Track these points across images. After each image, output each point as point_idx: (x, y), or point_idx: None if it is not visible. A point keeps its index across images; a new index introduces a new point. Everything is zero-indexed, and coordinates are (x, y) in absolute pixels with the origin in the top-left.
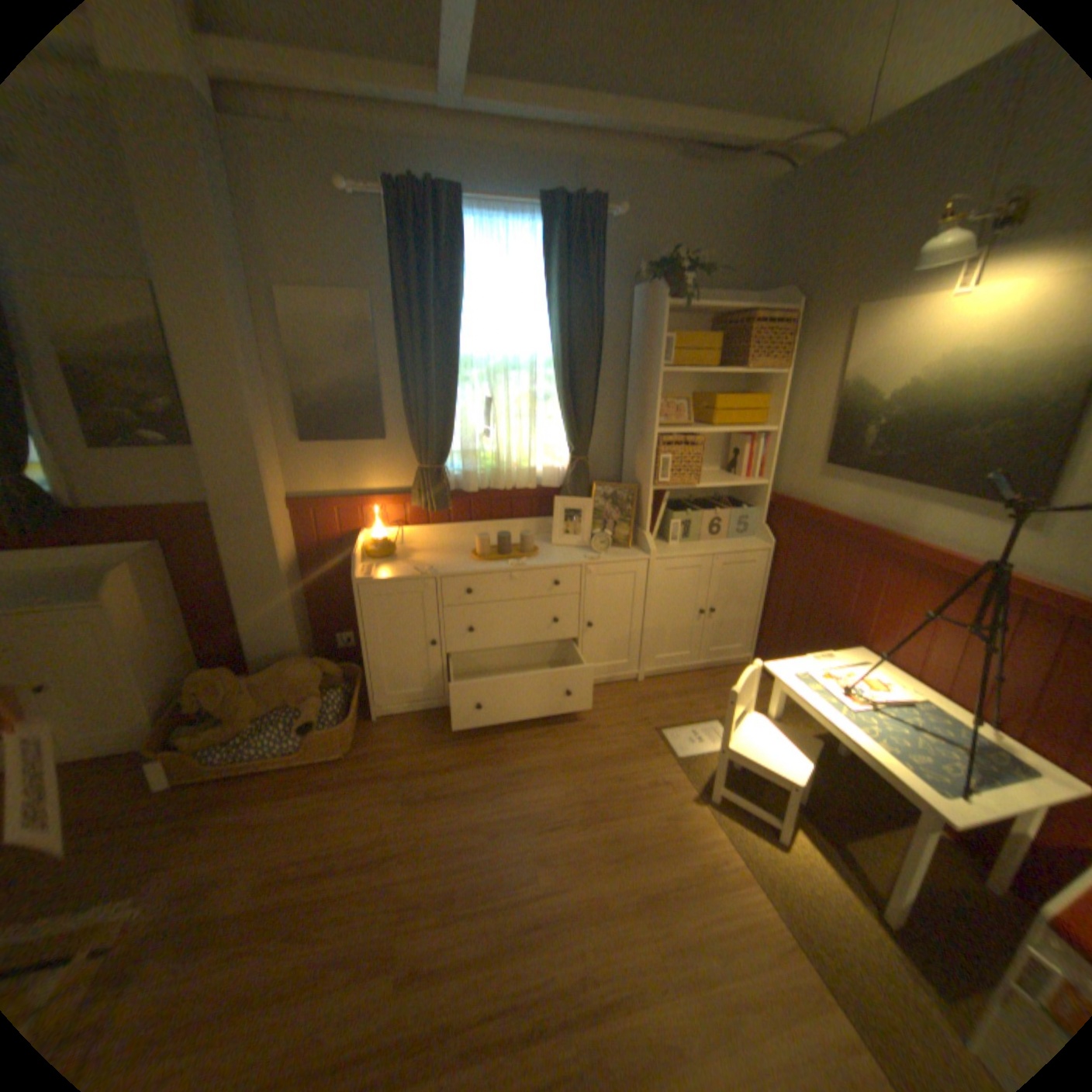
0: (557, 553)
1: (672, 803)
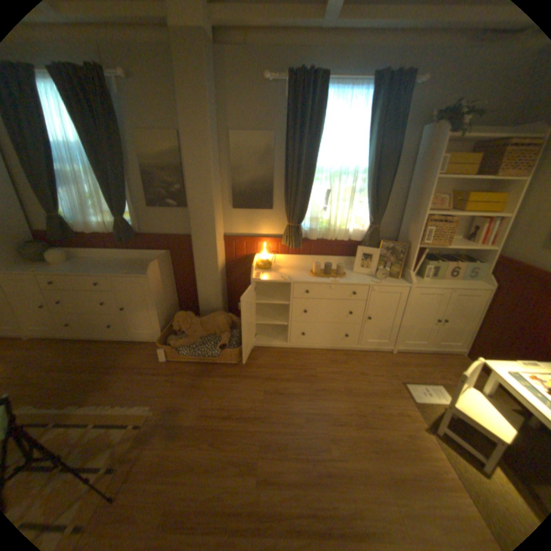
0: (356, 277)
1: (411, 428)
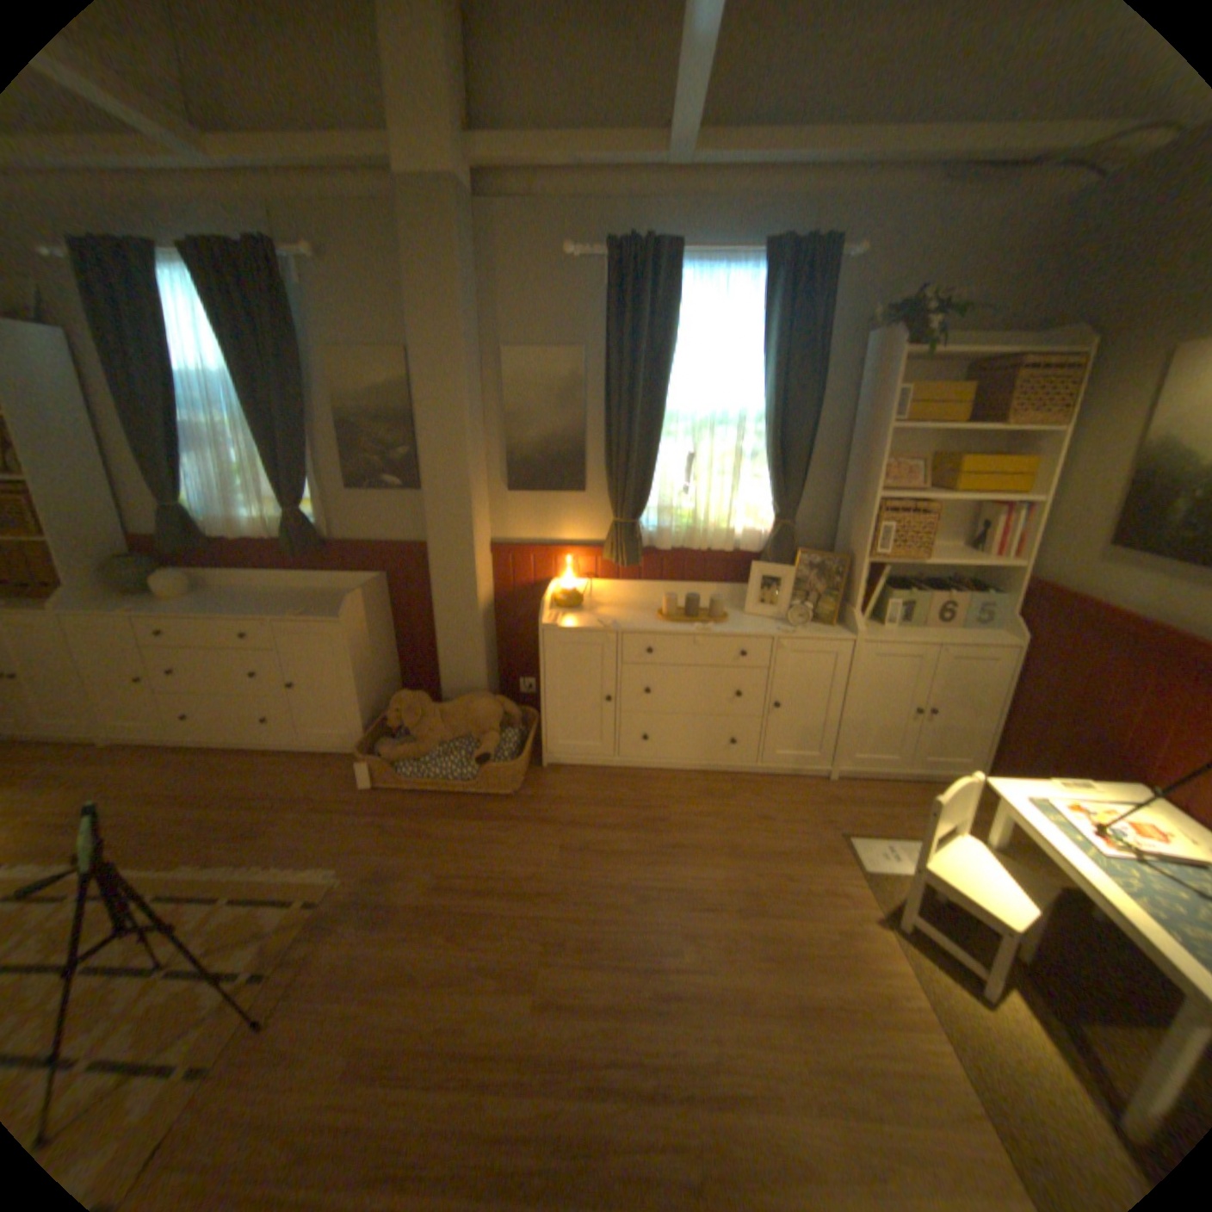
0: (748, 622)
1: (850, 917)
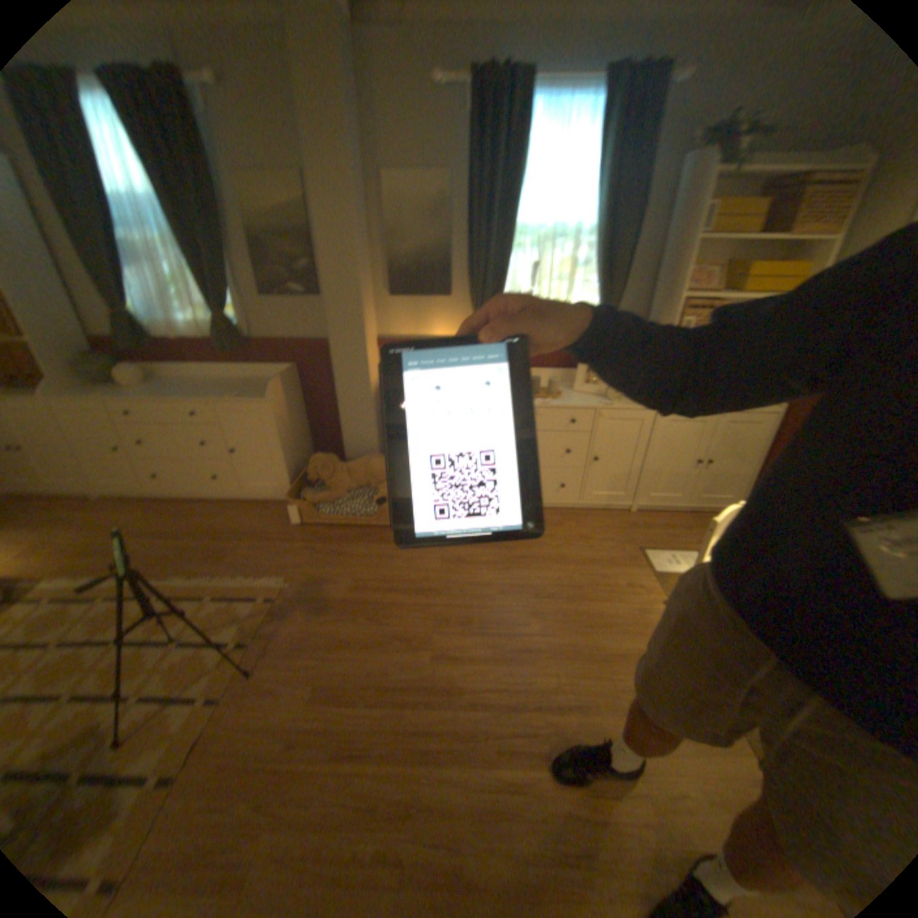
0: (577, 397)
1: (644, 600)
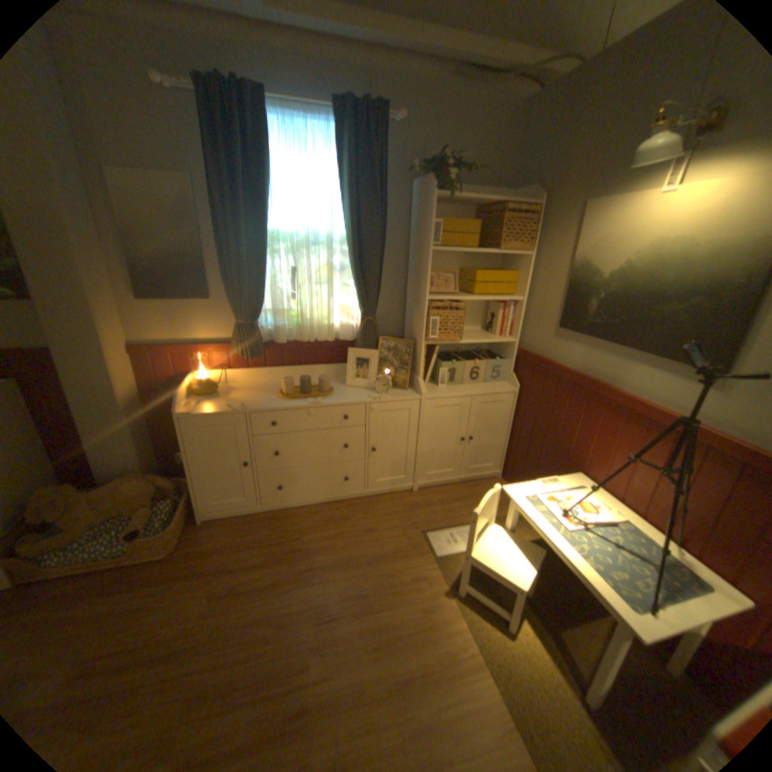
0: (349, 393)
1: (427, 596)
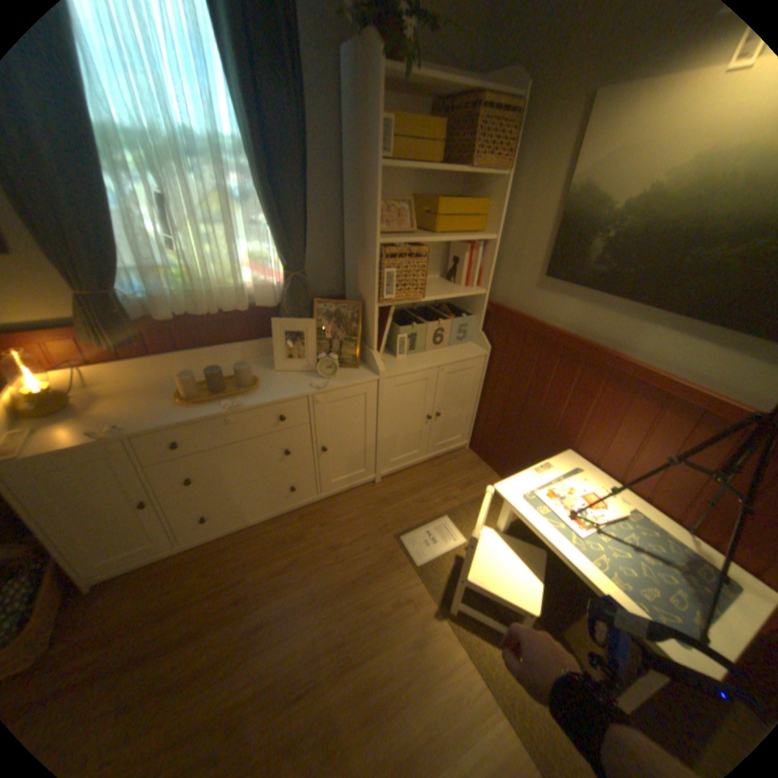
0: (282, 381)
1: (415, 623)
